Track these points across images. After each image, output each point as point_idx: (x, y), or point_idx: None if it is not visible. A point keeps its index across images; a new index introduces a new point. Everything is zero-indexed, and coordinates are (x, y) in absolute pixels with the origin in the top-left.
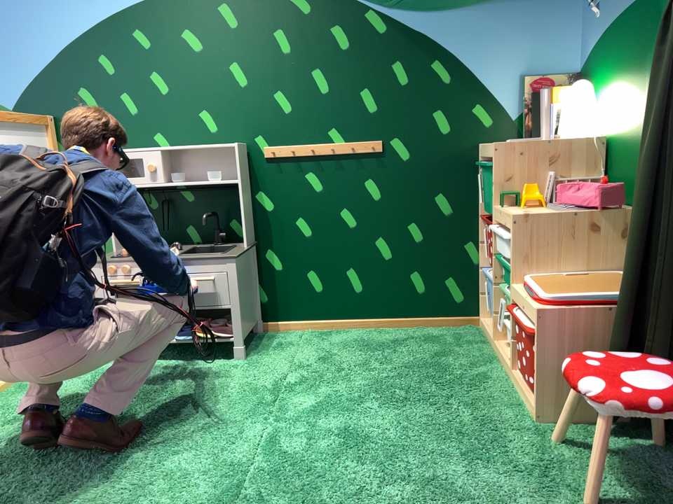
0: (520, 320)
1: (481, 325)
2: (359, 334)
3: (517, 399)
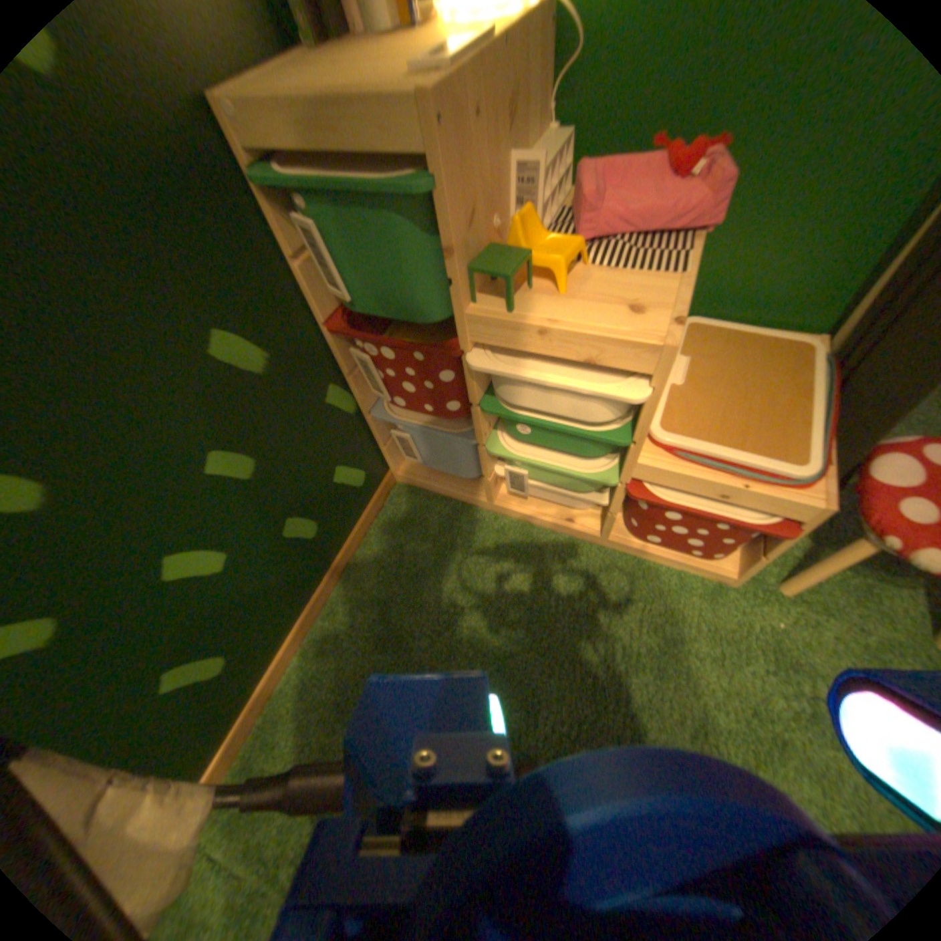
0: (695, 506)
1: (396, 476)
2: (291, 695)
3: (653, 567)
